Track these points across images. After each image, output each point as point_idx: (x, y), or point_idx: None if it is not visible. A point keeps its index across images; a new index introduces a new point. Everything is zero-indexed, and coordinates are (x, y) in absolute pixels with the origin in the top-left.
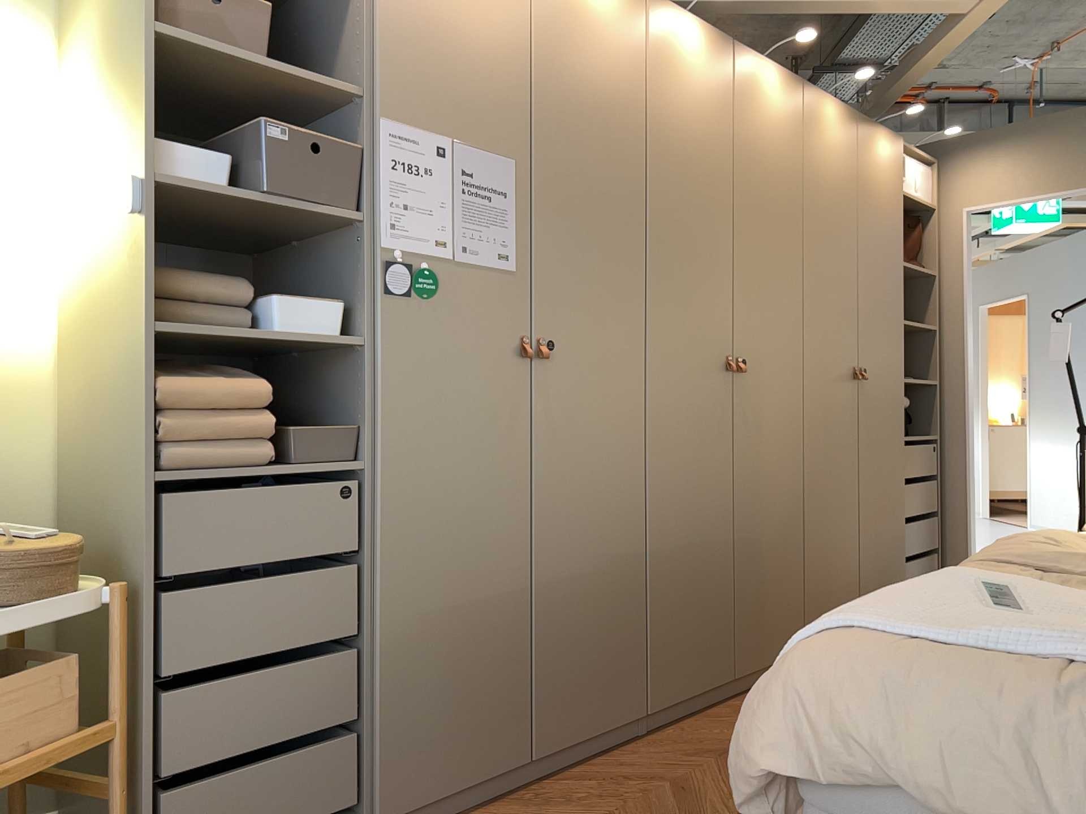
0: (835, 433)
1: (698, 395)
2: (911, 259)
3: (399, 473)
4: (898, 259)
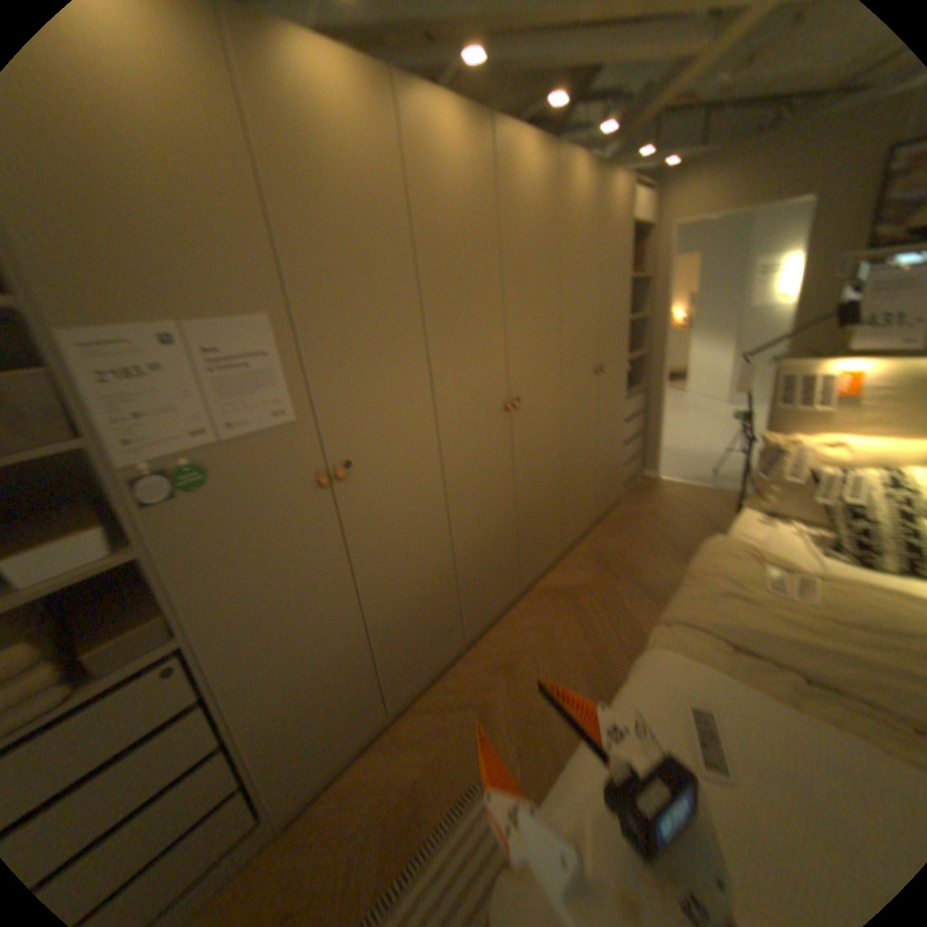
0: (583, 420)
1: (483, 443)
2: (636, 269)
3: (221, 633)
4: (627, 272)
